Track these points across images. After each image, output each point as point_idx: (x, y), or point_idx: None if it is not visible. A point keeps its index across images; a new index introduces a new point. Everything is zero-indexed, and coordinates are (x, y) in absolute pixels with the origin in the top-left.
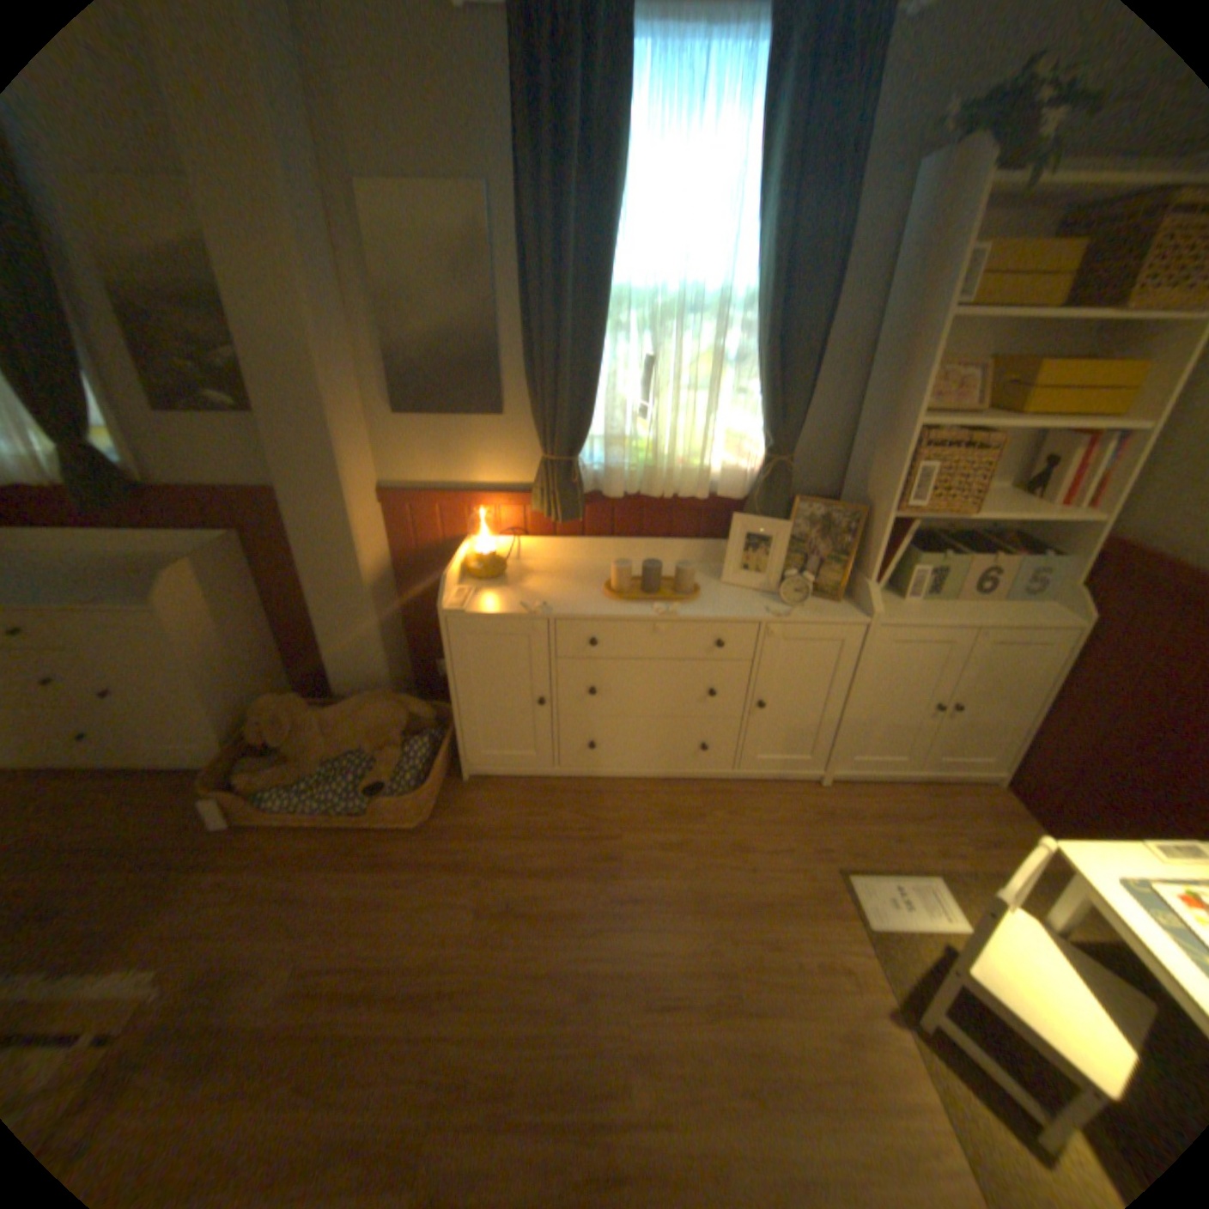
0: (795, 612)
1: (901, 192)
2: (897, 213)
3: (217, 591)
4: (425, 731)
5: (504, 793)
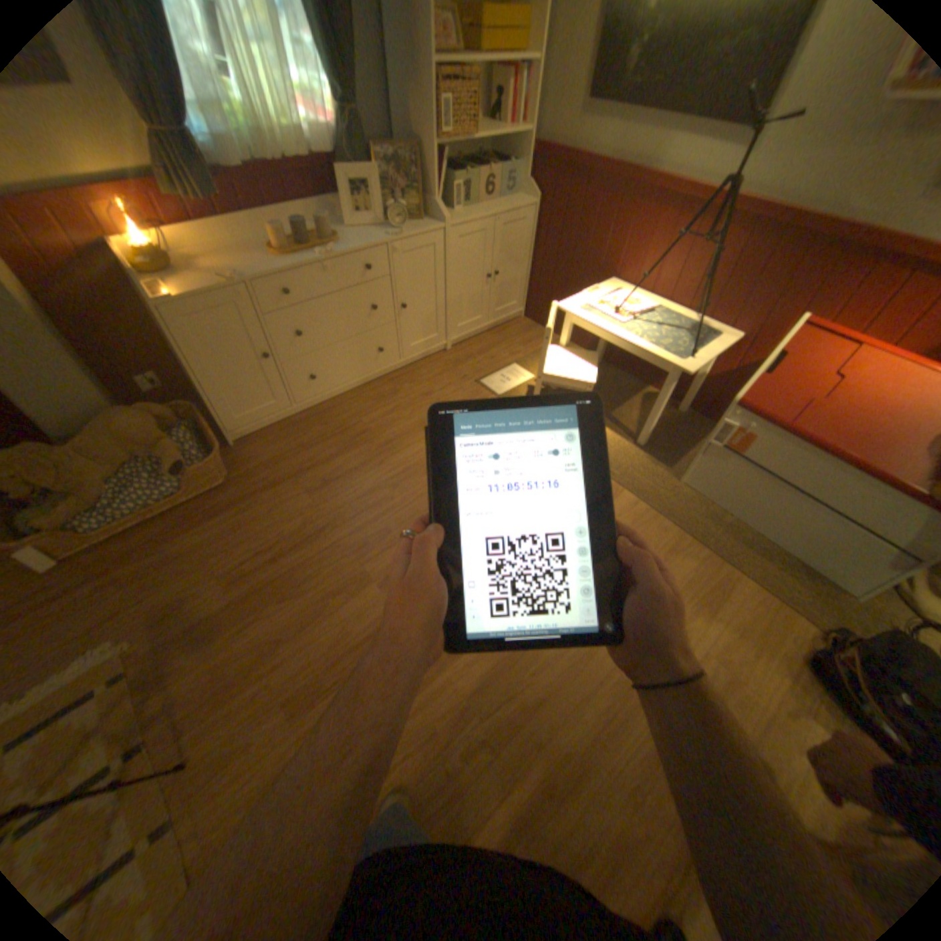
0: (404, 230)
1: None
2: None
3: None
4: (174, 427)
5: (266, 438)
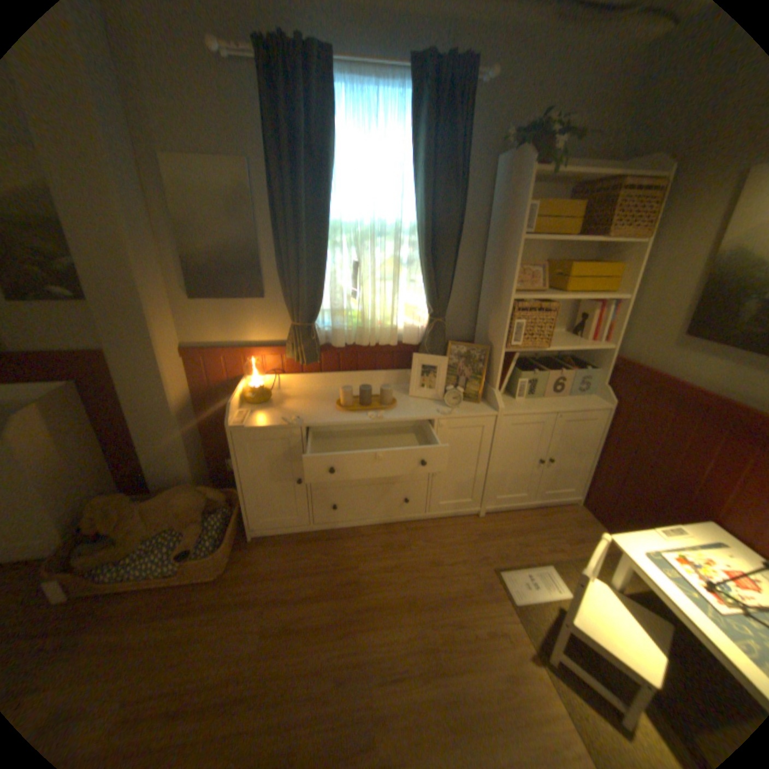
0: (454, 411)
1: (490, 172)
2: (489, 183)
3: (57, 426)
4: (218, 511)
5: (276, 547)
